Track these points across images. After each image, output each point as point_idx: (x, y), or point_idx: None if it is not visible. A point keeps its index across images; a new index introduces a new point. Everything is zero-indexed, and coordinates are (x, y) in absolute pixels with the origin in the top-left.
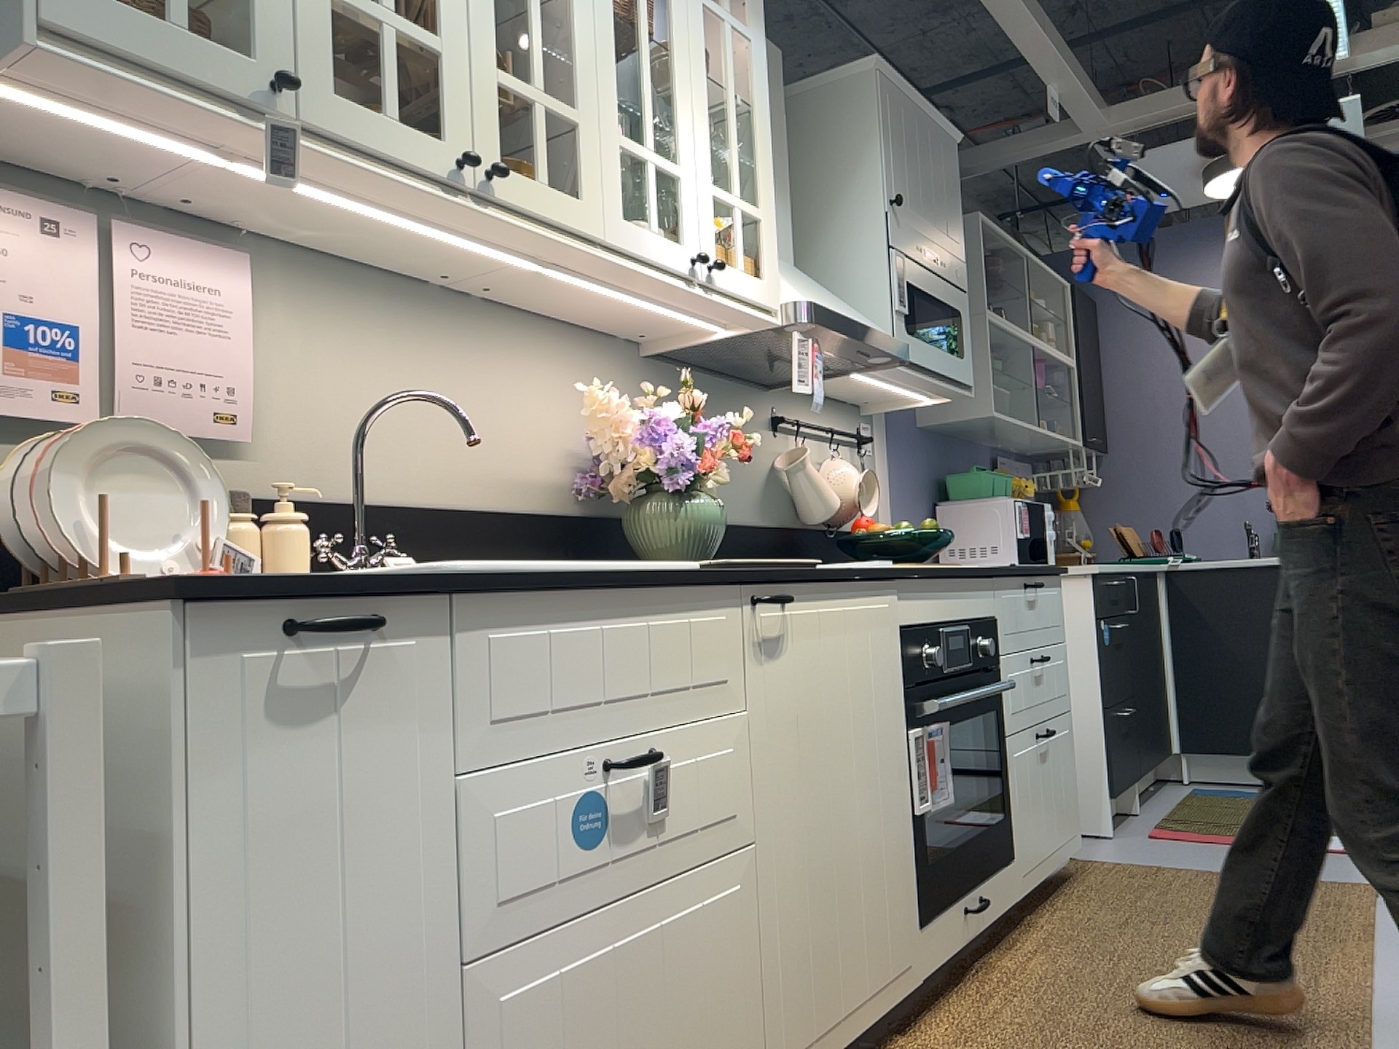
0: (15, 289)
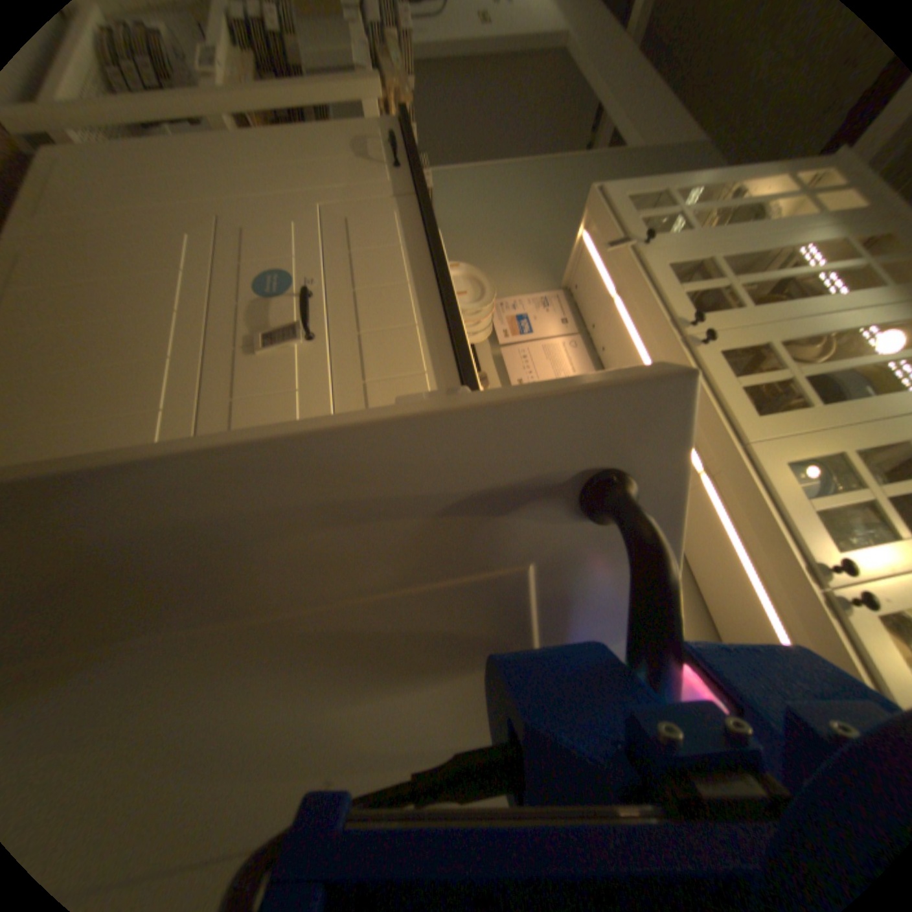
0: (536, 319)
